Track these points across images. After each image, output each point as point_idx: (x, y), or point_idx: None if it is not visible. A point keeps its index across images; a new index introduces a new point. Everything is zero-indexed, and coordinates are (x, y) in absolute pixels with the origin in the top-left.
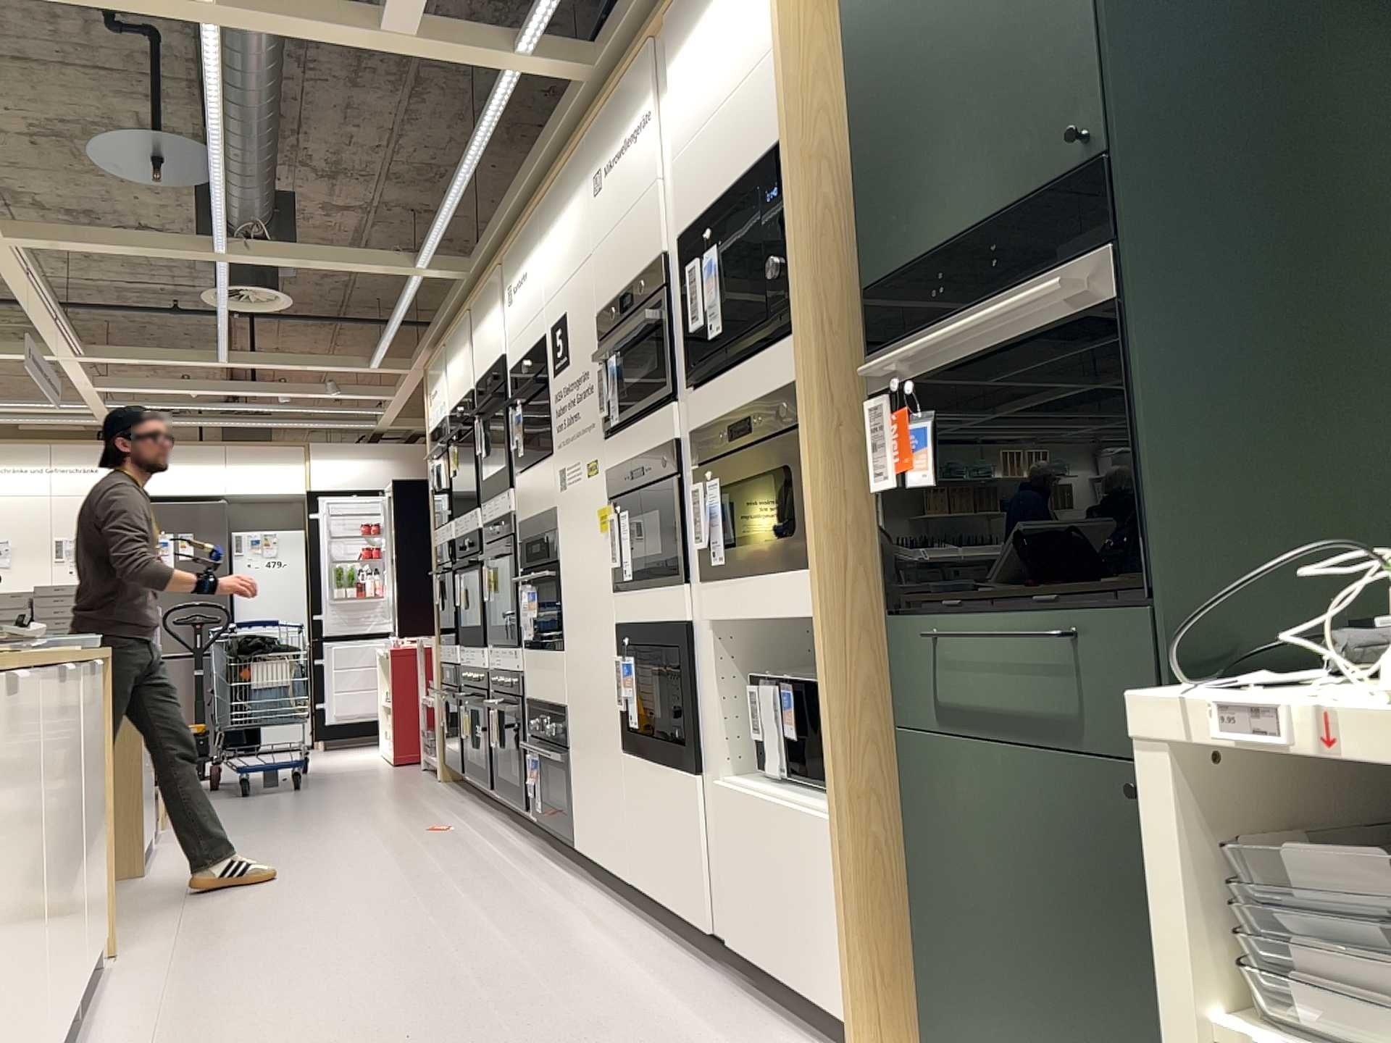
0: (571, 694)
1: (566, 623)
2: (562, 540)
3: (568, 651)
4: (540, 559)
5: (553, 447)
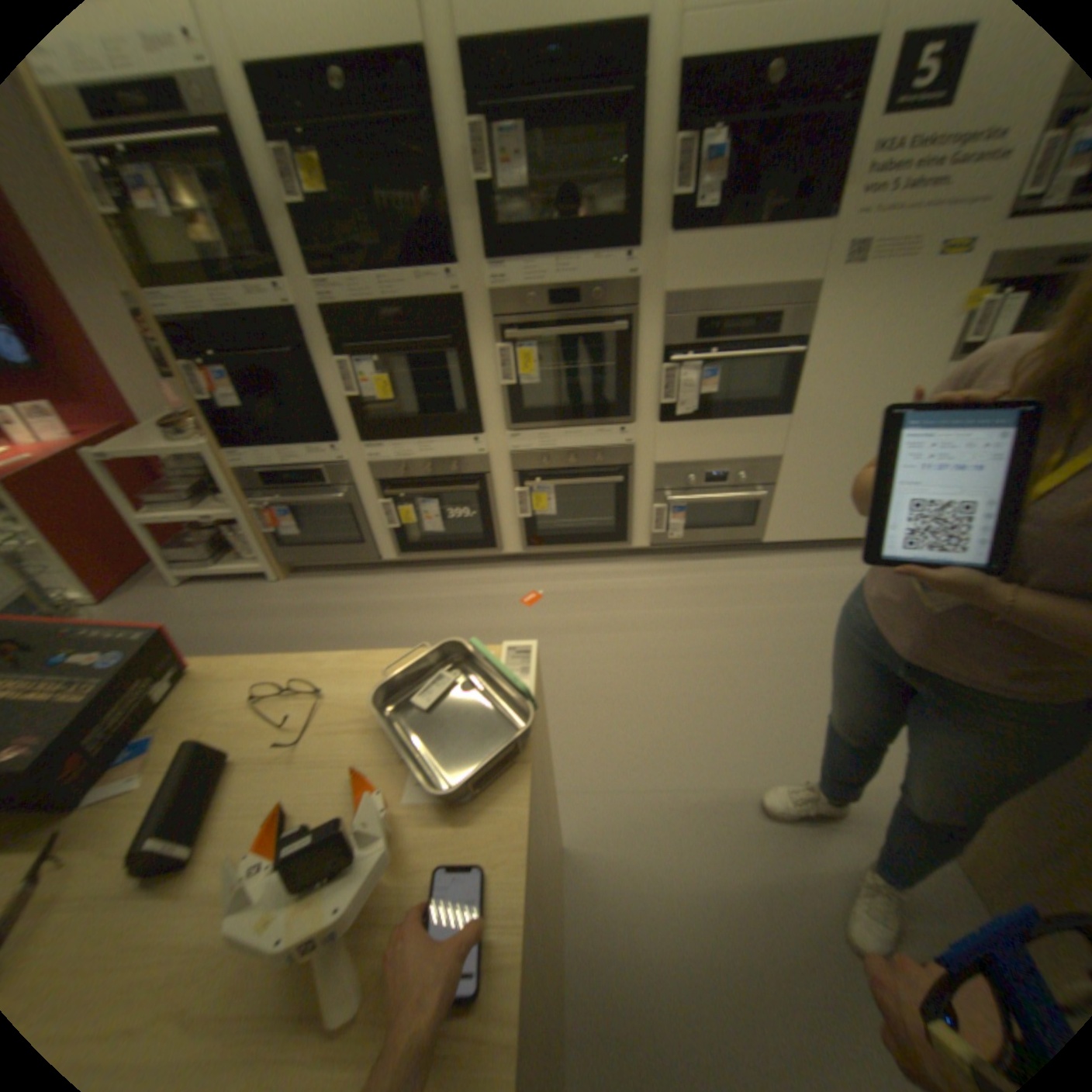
0: (801, 443)
1: (815, 389)
2: (833, 314)
3: (809, 411)
4: (751, 333)
5: (844, 208)
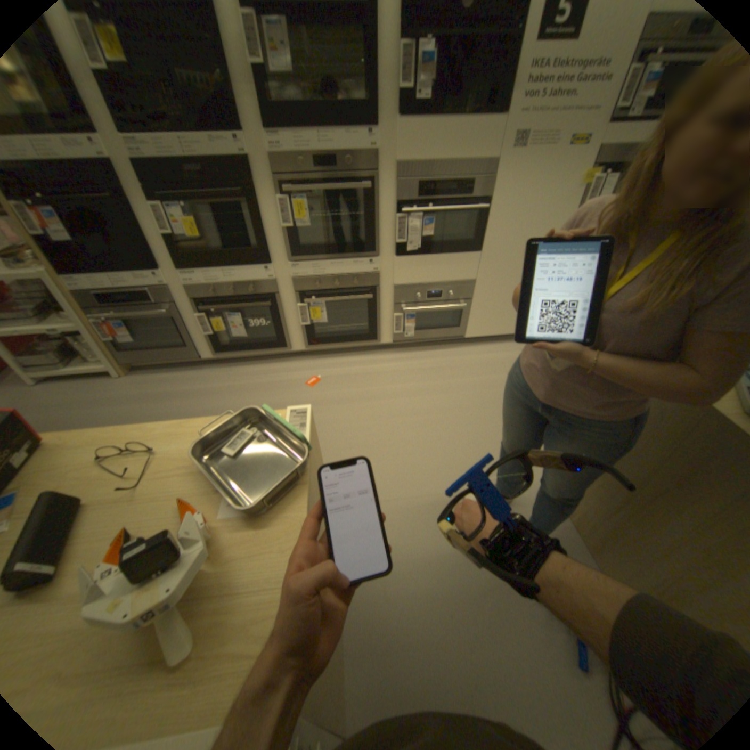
0: (487, 271)
1: (494, 234)
2: (505, 182)
3: (491, 250)
4: (454, 194)
5: (512, 108)
